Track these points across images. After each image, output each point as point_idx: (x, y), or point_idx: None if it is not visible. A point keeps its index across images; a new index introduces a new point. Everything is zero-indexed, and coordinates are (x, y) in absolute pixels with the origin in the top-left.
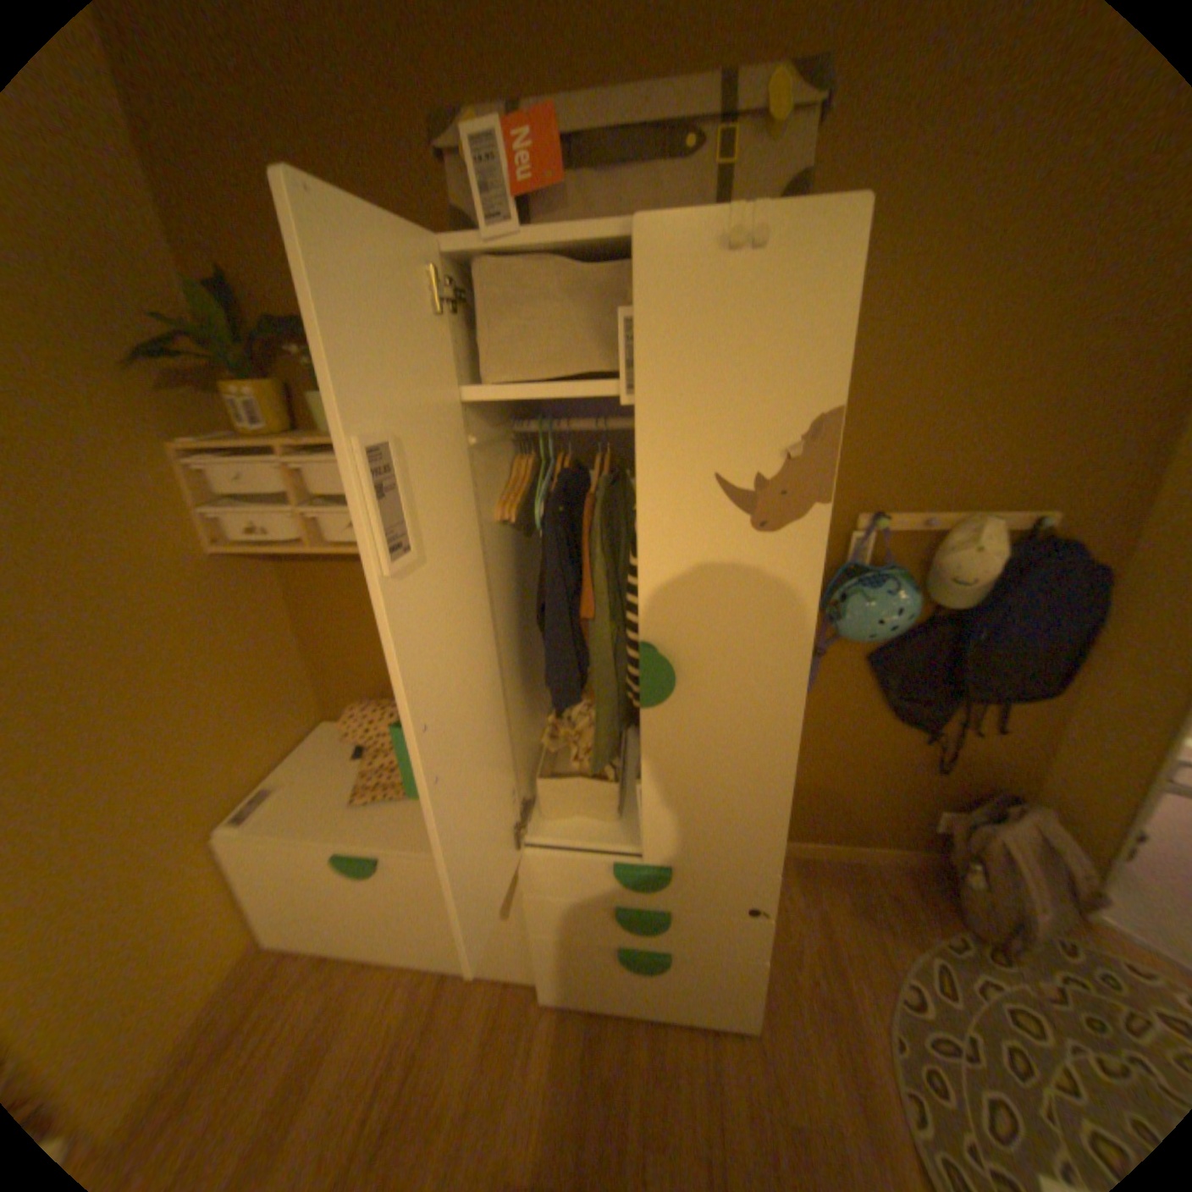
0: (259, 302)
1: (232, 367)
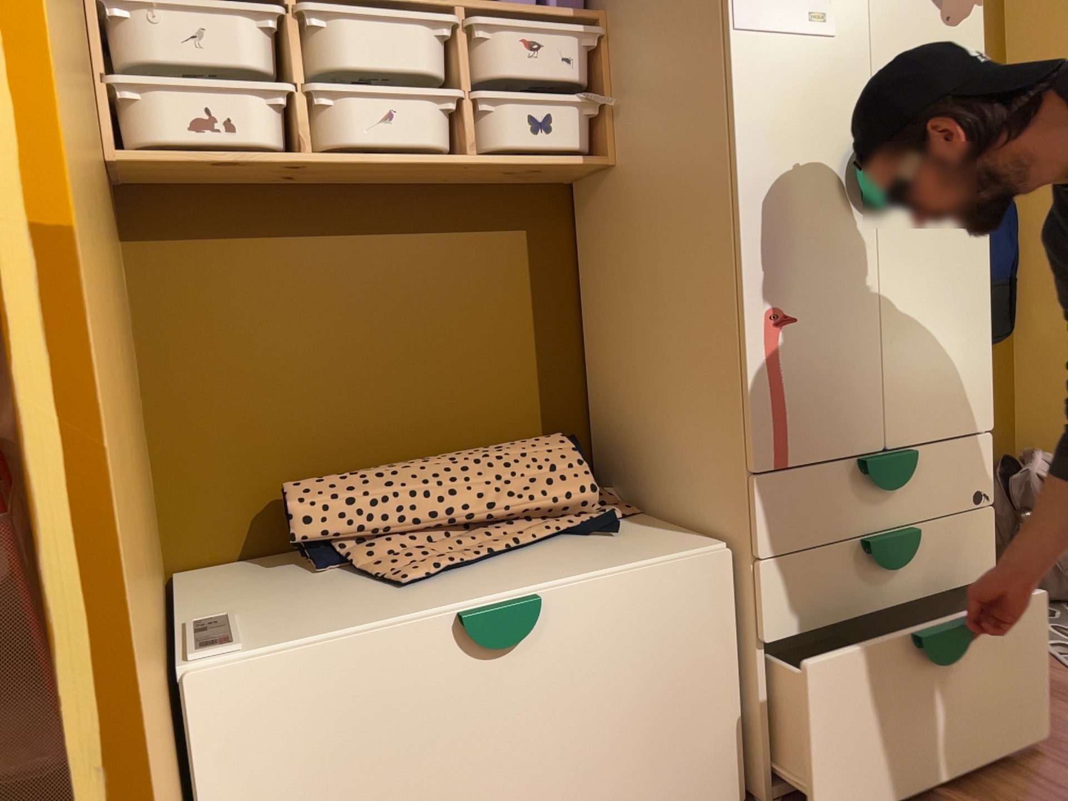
0: None
1: None
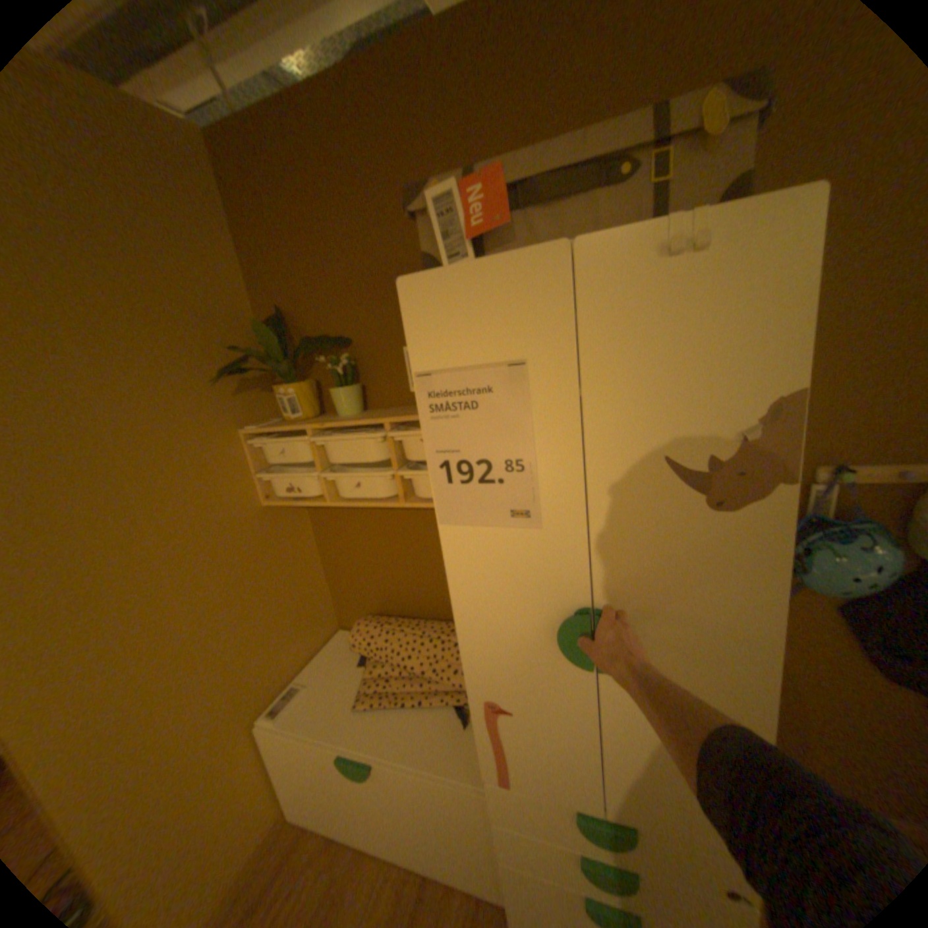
0: (304, 327)
1: (284, 374)
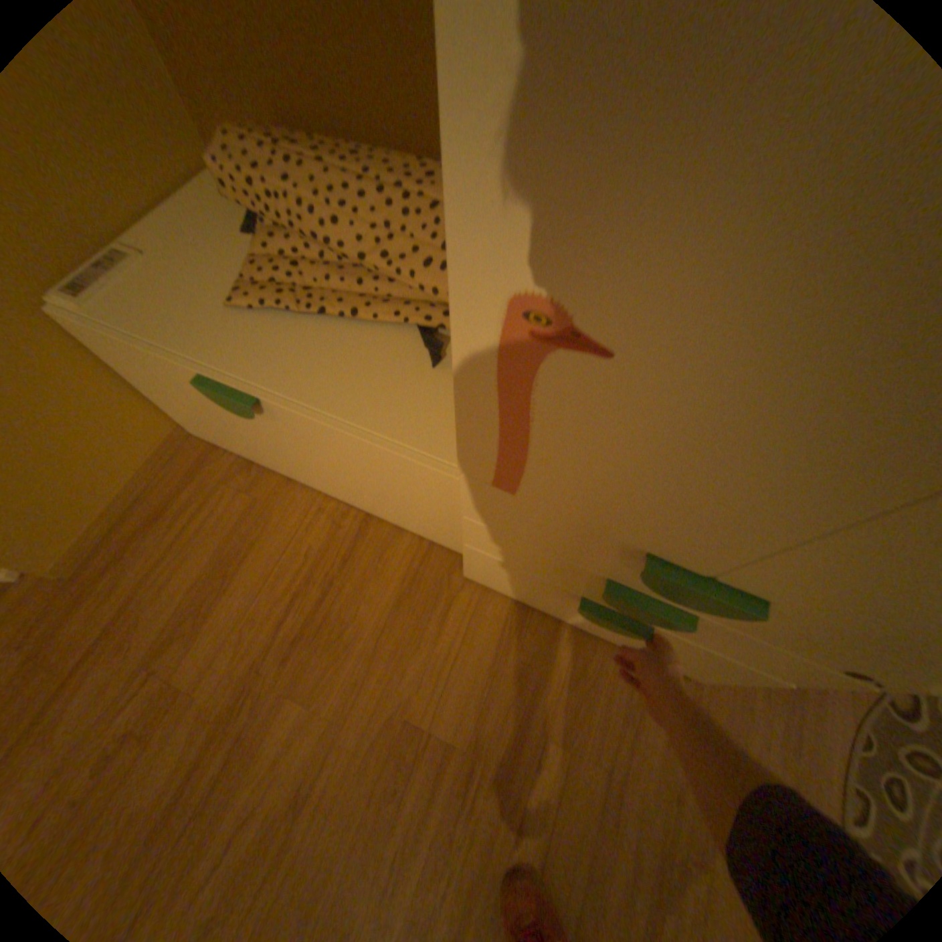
0: None
1: None
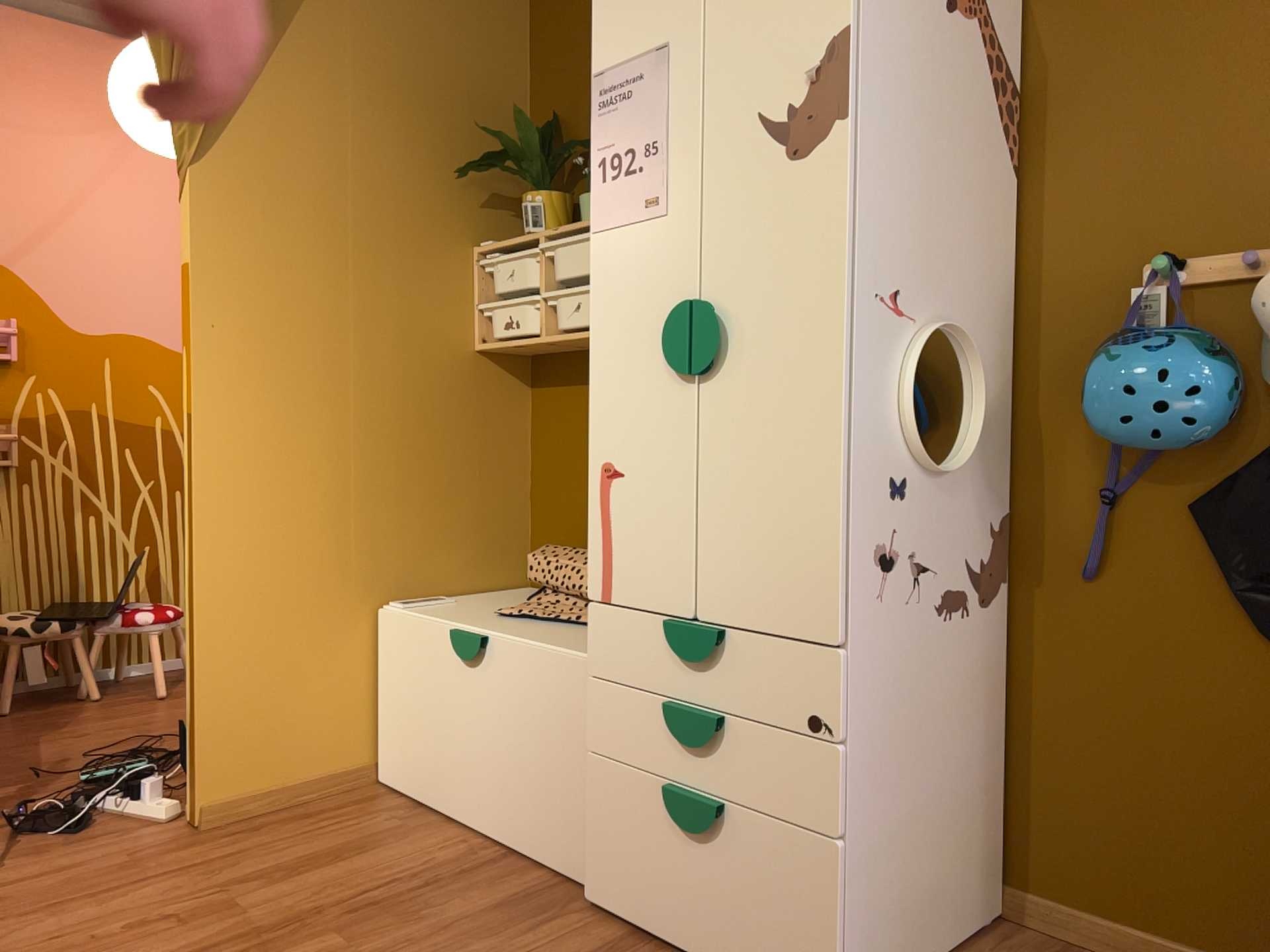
0: (577, 137)
1: (537, 182)
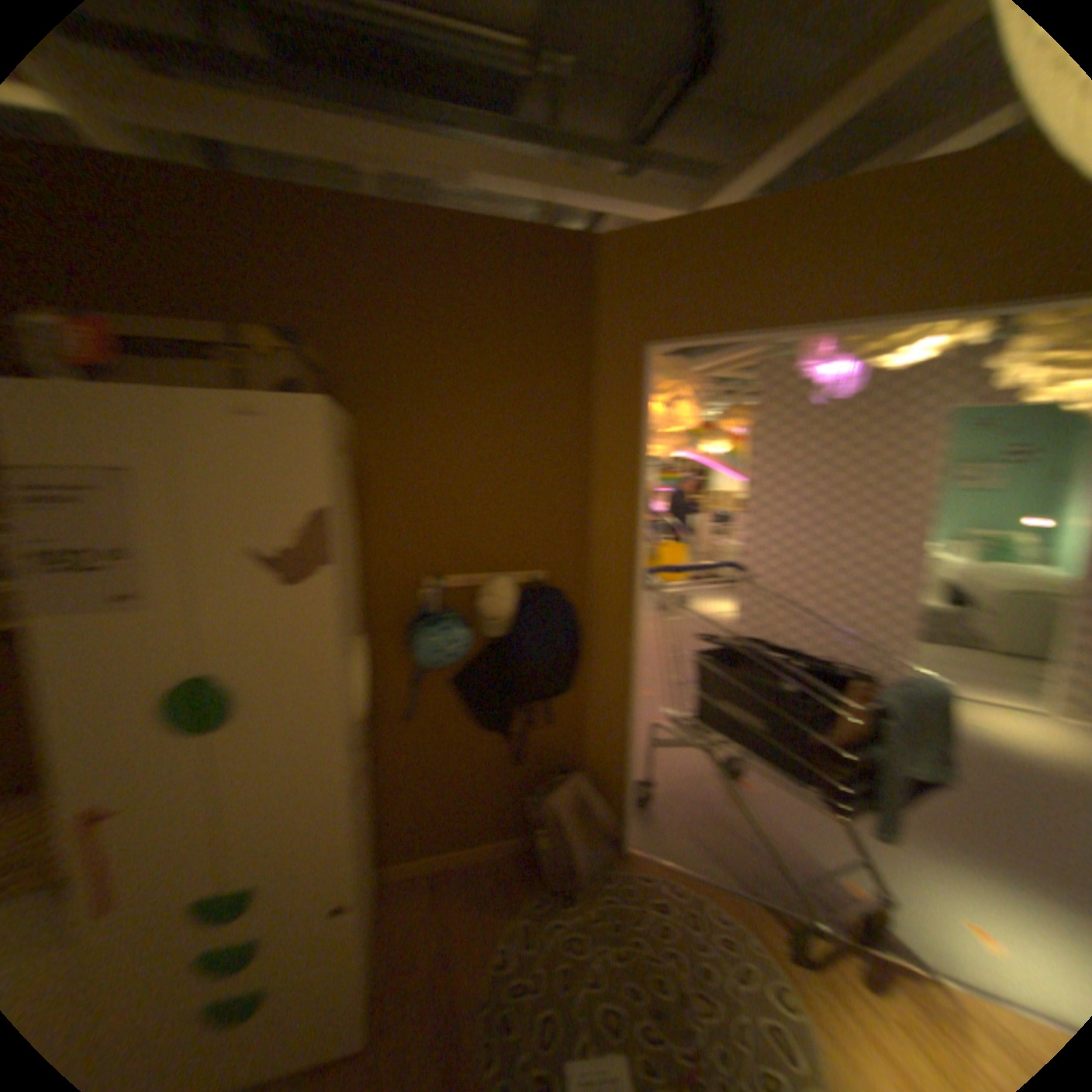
0: None
1: None
